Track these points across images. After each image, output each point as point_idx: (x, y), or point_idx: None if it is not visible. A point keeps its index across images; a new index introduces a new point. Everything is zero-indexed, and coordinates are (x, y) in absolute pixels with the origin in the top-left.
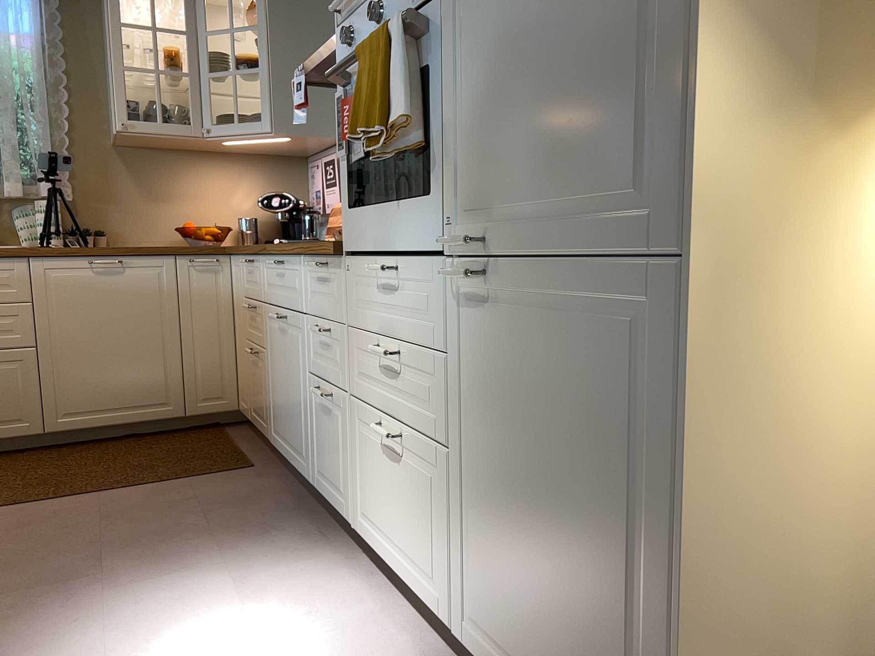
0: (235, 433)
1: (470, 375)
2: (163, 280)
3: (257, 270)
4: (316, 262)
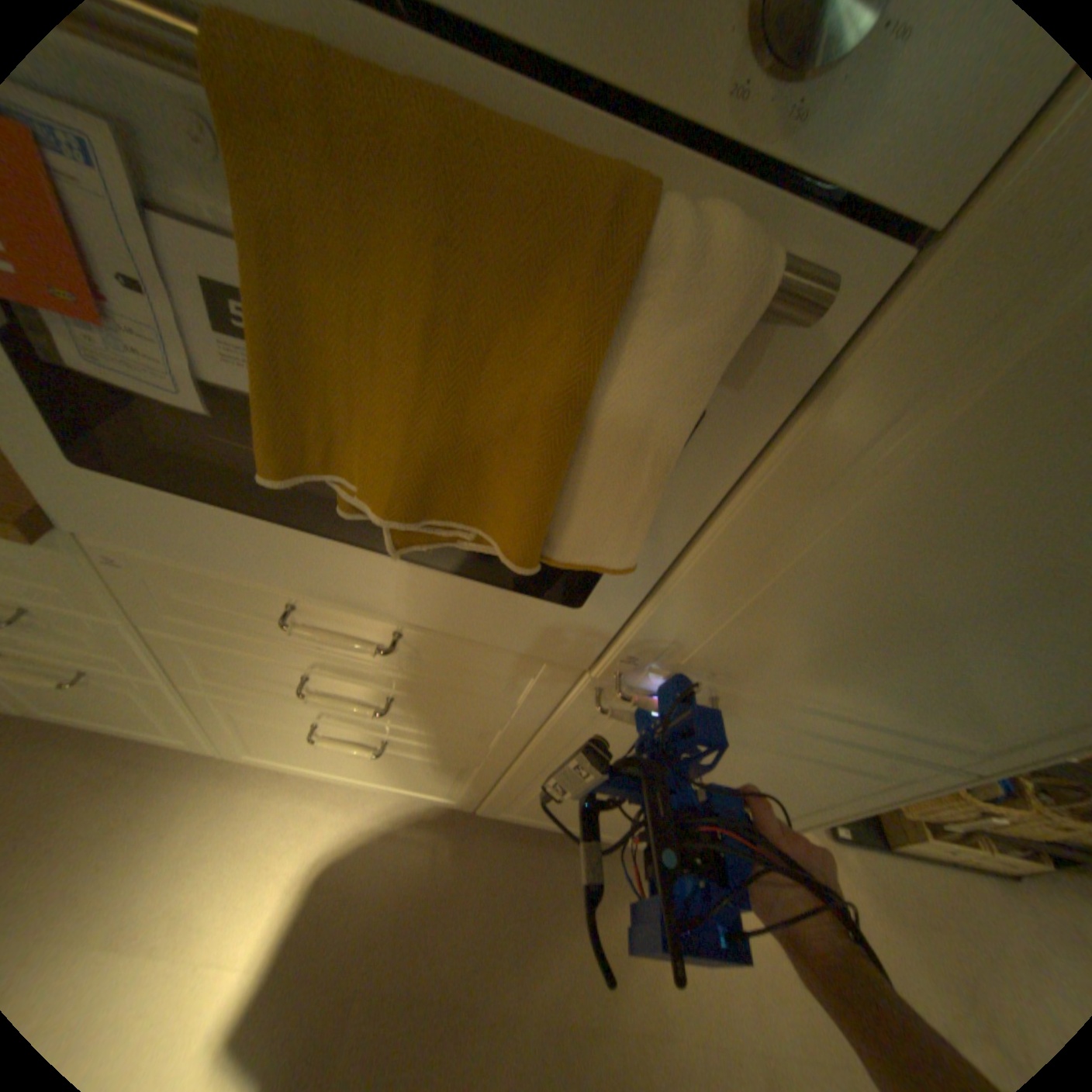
0: None
1: (580, 743)
2: None
3: None
4: None
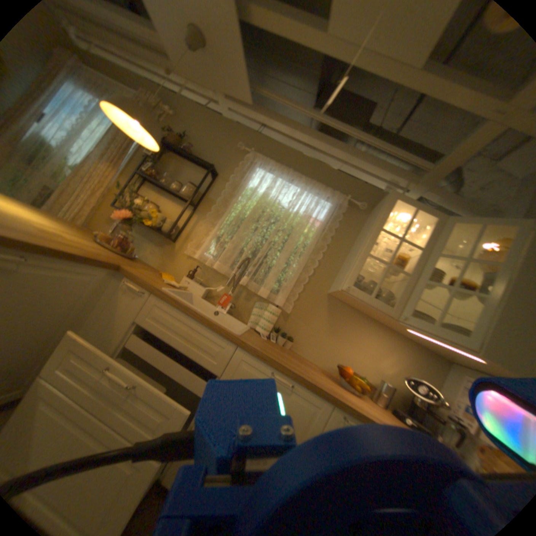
0: None
1: None
2: (316, 422)
3: None
4: None
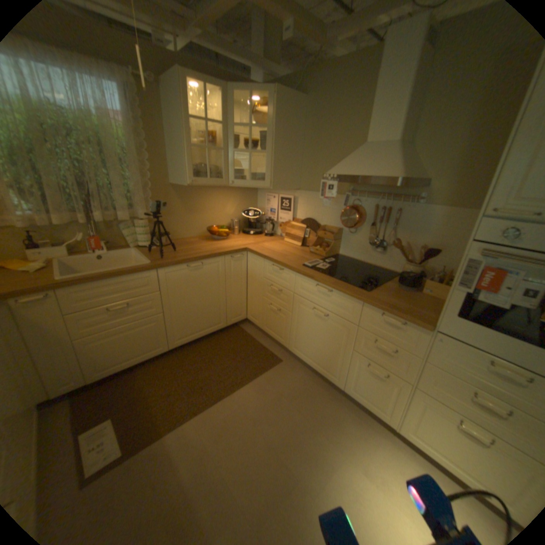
0: (248, 330)
1: None
2: (219, 268)
3: (287, 275)
4: (386, 314)
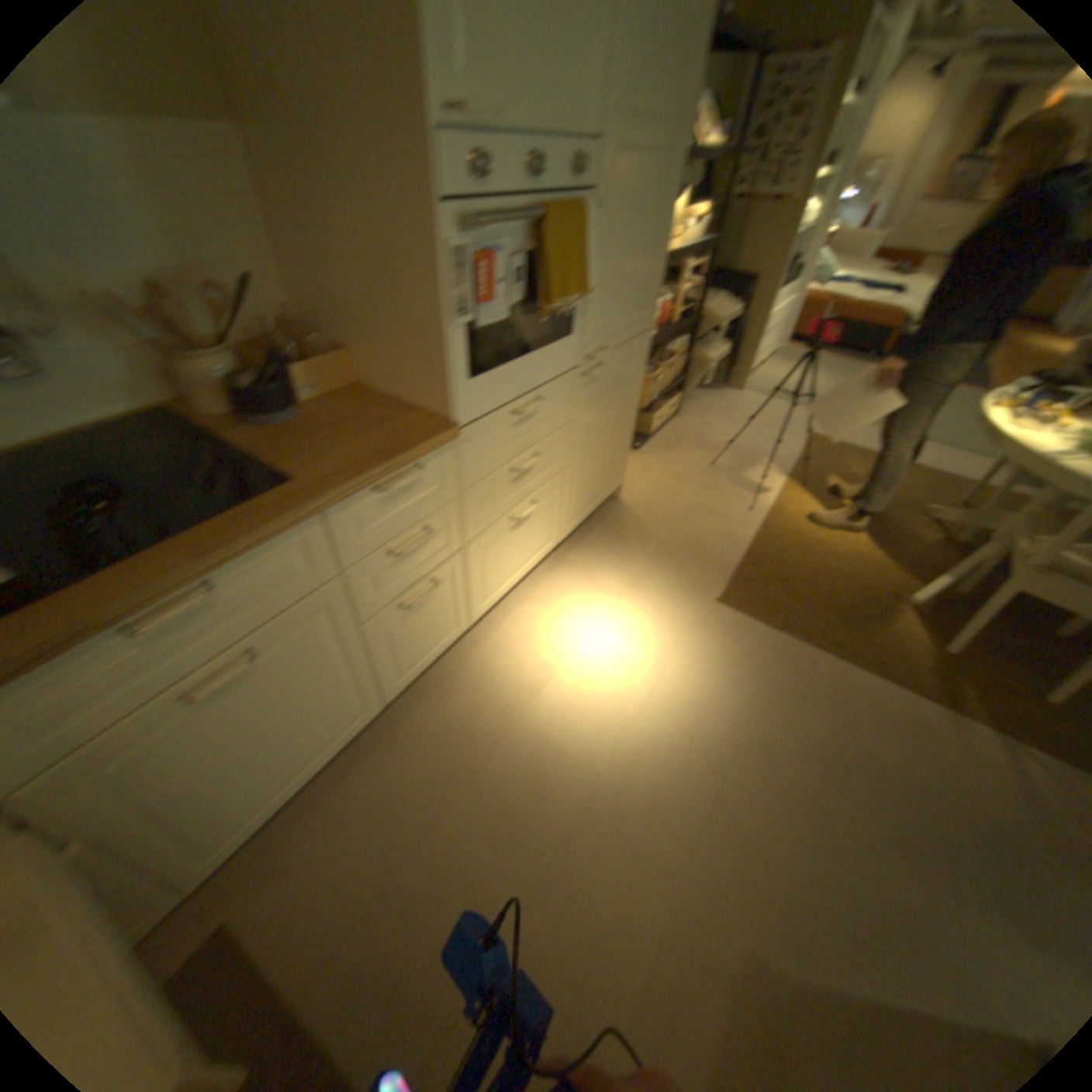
0: None
1: (582, 419)
2: None
3: None
4: (382, 481)
